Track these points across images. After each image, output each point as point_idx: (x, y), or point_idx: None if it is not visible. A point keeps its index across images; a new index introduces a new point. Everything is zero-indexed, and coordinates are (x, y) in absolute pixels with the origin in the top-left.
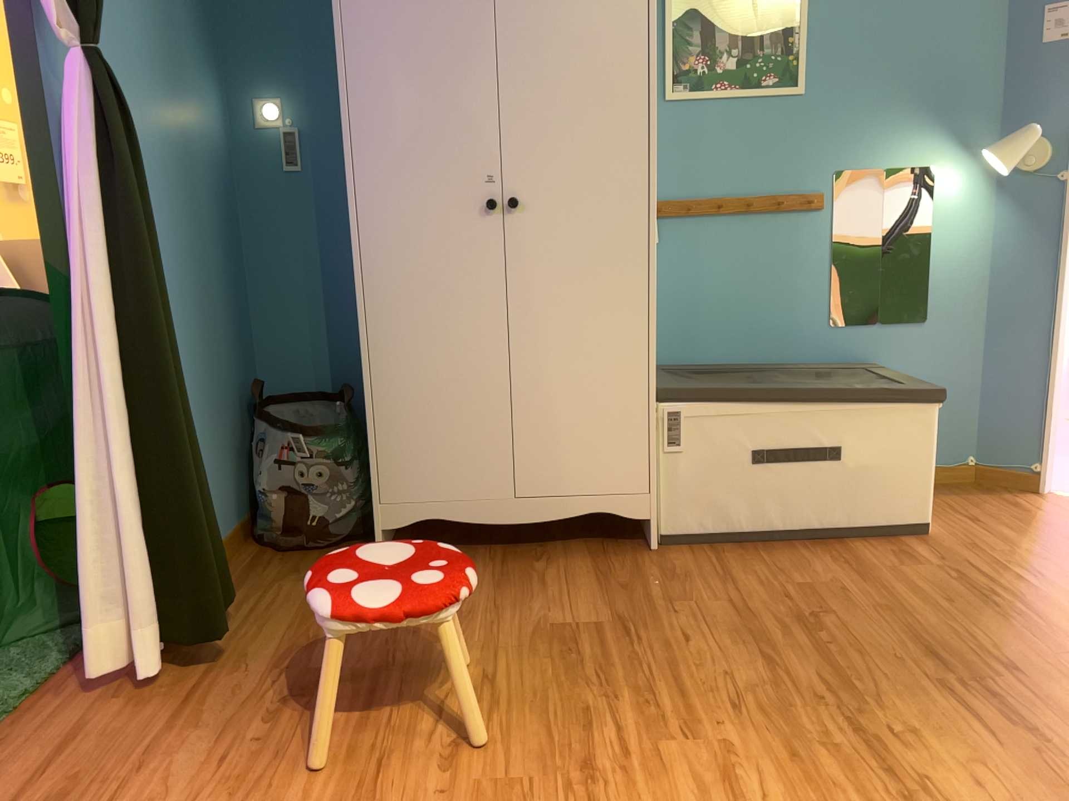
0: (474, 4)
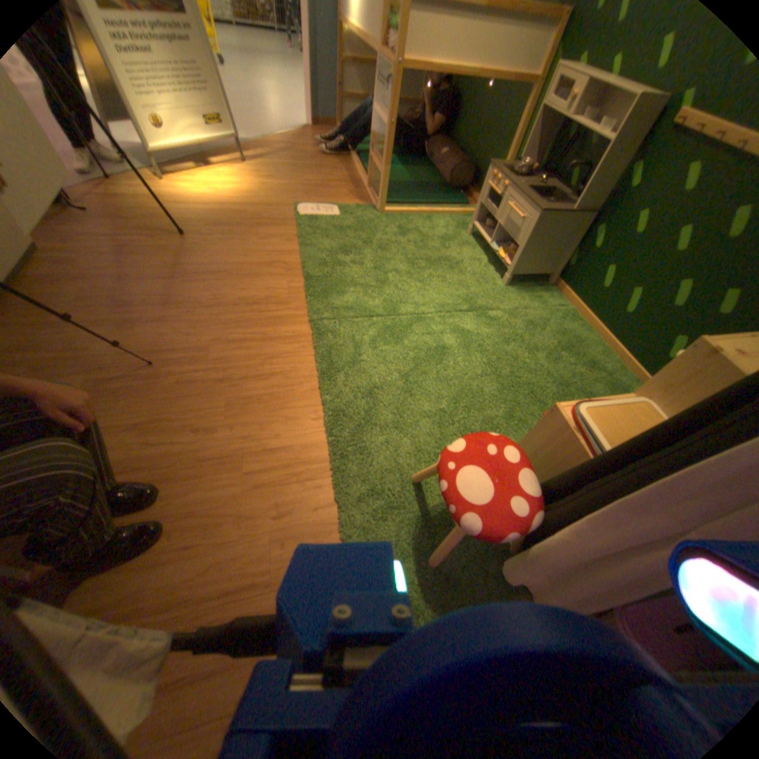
0: None
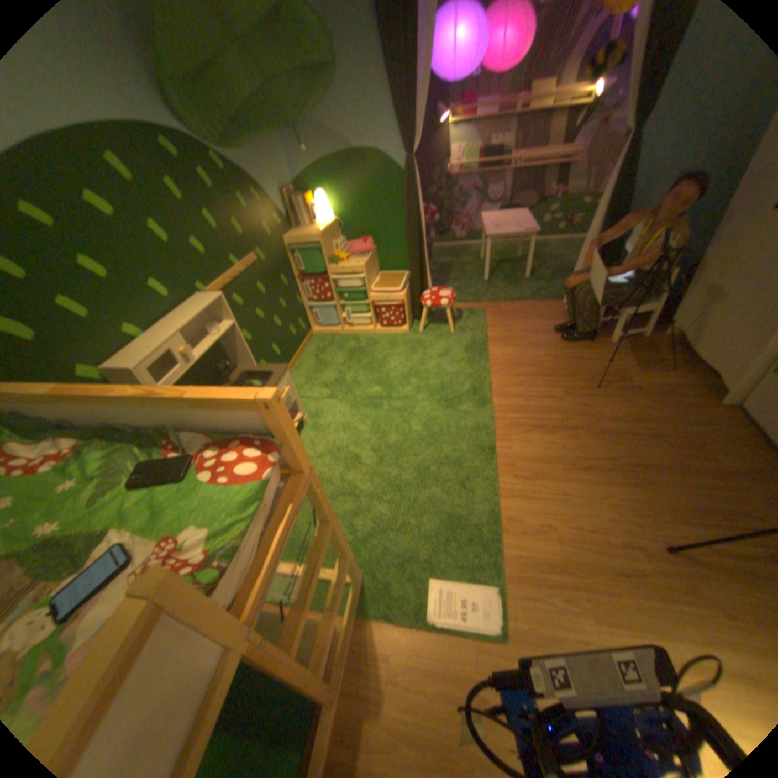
0: None
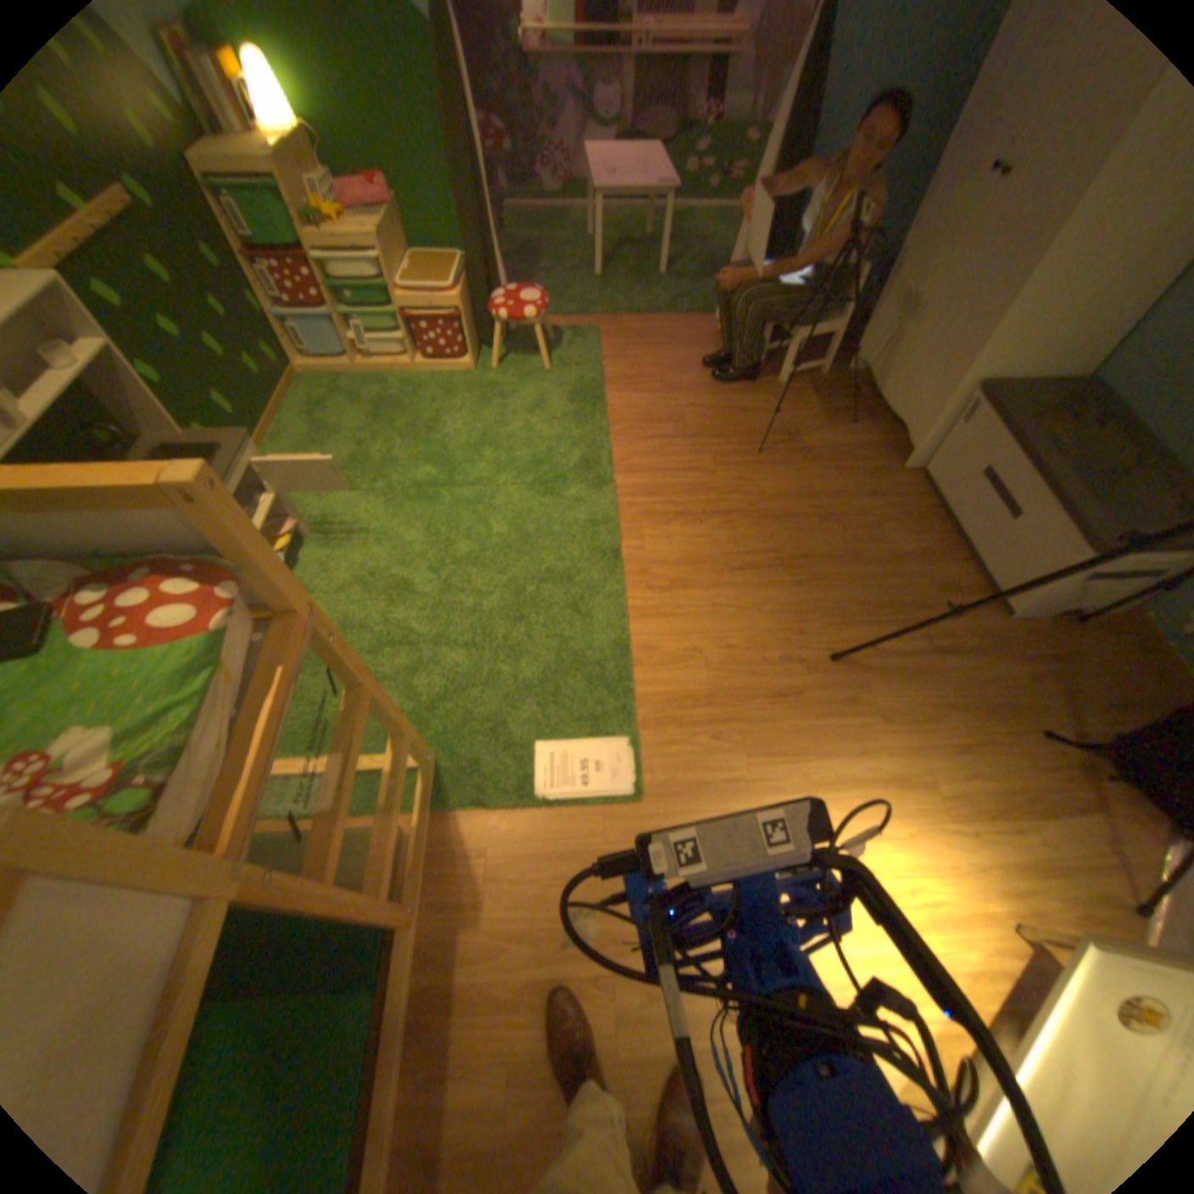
0: None
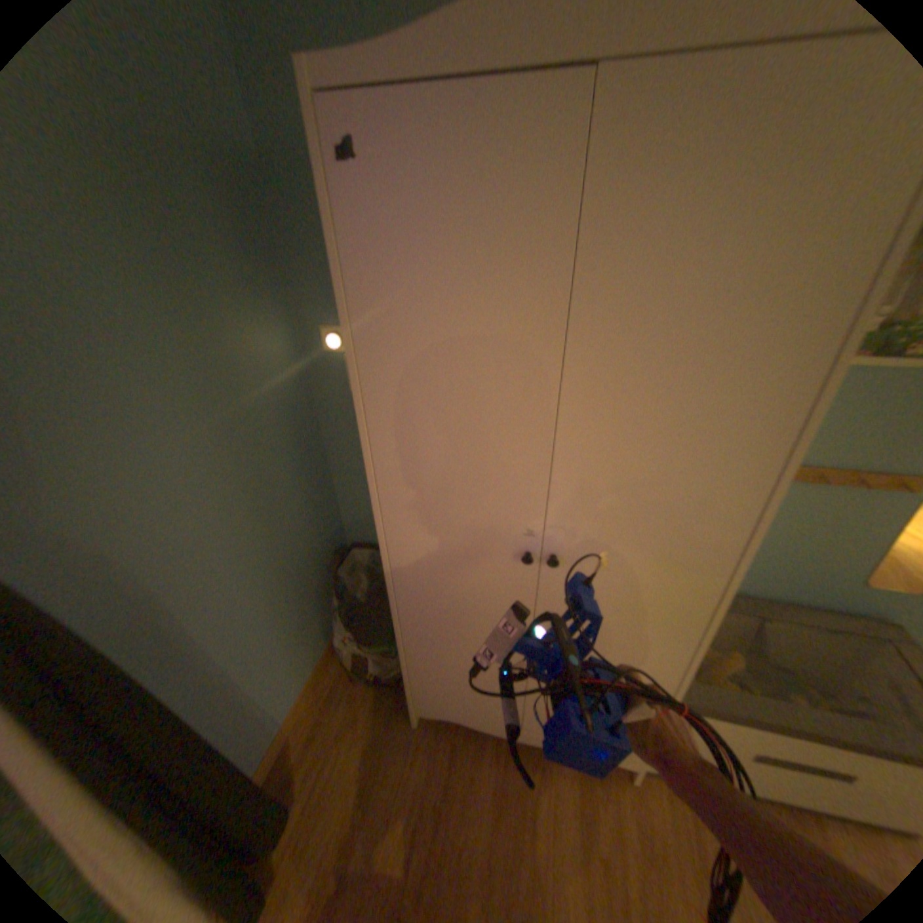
0: (542, 334)
